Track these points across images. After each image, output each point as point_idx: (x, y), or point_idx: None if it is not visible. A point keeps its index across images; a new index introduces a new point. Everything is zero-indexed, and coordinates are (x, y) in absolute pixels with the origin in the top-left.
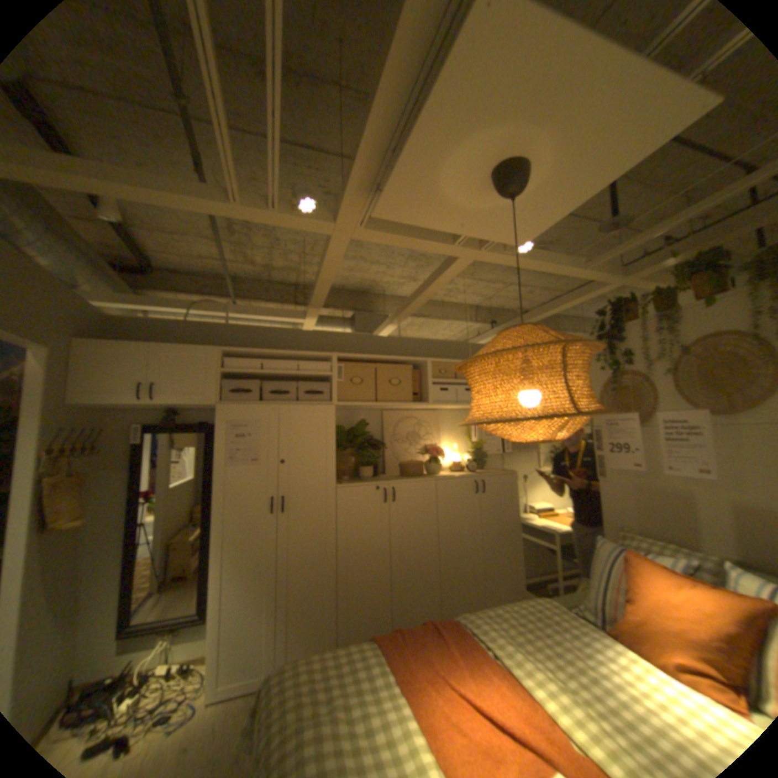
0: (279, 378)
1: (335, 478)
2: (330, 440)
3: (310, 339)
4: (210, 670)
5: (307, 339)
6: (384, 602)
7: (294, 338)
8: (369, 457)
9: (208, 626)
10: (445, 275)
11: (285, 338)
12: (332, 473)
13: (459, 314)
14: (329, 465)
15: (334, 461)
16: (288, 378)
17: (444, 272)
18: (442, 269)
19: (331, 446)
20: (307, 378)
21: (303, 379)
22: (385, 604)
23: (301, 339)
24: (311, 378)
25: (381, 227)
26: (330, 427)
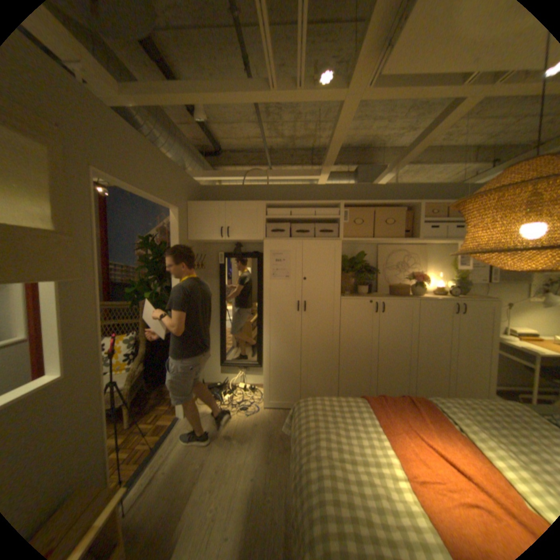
0: (301, 221)
1: (339, 292)
2: (336, 265)
3: (323, 191)
4: (265, 391)
5: (321, 191)
6: (372, 378)
7: (312, 191)
8: (365, 279)
9: (263, 369)
10: (449, 119)
11: (305, 191)
12: (337, 289)
13: (457, 156)
14: (335, 283)
15: (339, 280)
16: (307, 221)
17: (448, 116)
18: (445, 113)
19: (337, 270)
20: (321, 221)
21: (318, 221)
22: (372, 379)
23: (317, 191)
24: (324, 220)
25: (388, 82)
26: (336, 257)
